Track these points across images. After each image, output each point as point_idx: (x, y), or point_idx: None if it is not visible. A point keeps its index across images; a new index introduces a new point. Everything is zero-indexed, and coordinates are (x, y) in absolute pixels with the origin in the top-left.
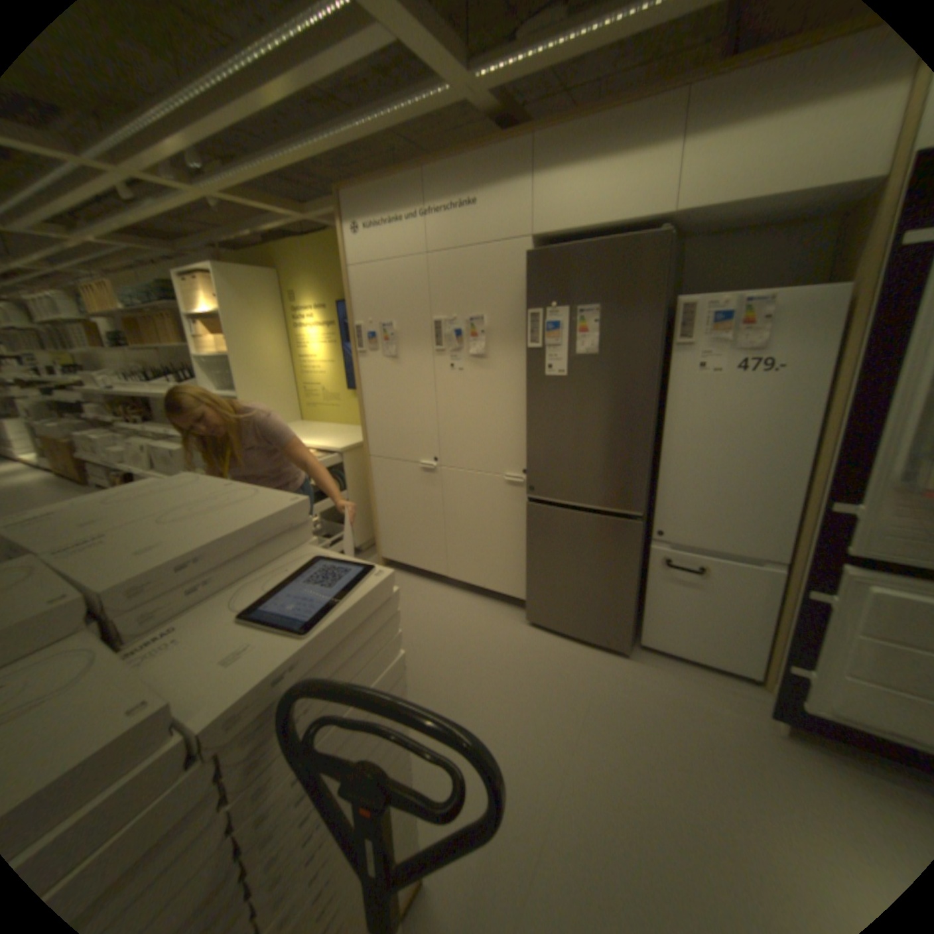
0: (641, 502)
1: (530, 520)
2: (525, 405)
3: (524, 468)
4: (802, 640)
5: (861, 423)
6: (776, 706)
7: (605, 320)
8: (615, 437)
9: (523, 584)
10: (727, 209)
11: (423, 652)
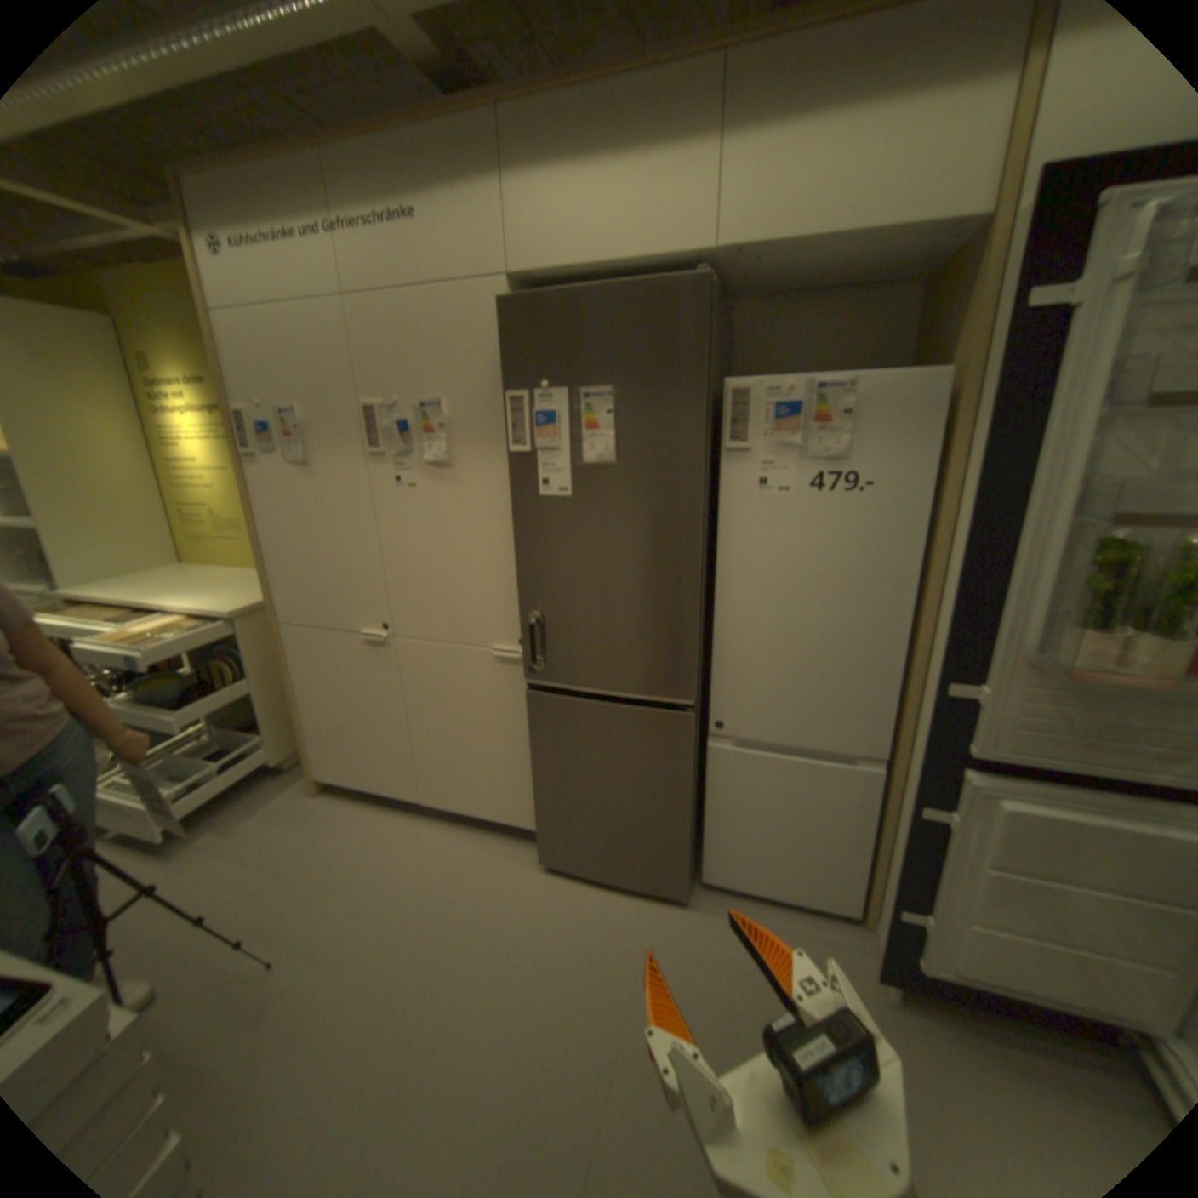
0: (691, 684)
1: (535, 716)
2: (516, 541)
3: (523, 637)
4: (915, 875)
5: (981, 568)
6: (884, 966)
7: (624, 411)
8: (649, 589)
9: (534, 809)
10: (788, 251)
11: (370, 948)
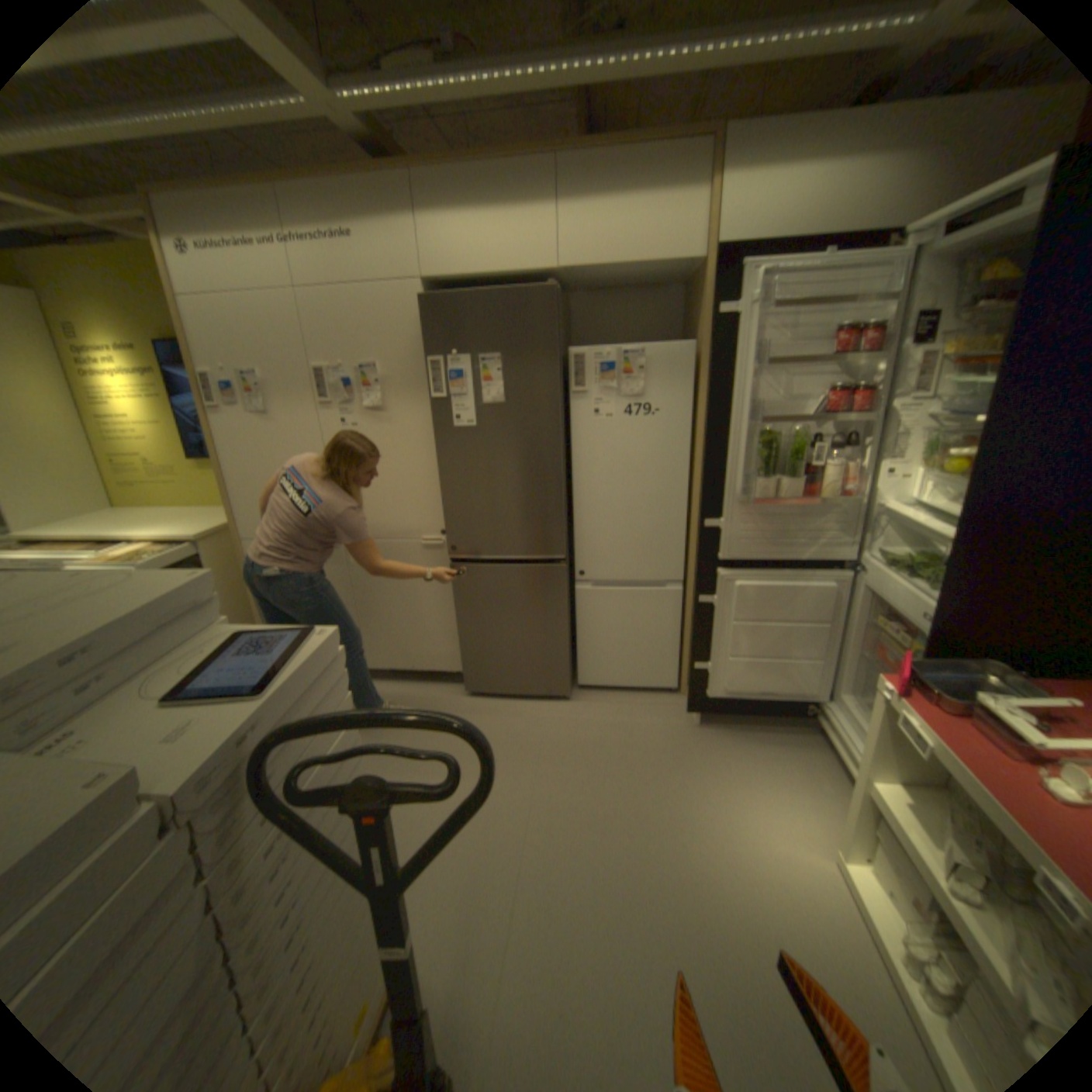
0: (562, 545)
1: (458, 582)
2: (436, 461)
3: (443, 529)
4: (698, 639)
5: (713, 453)
6: (688, 701)
7: (508, 370)
8: (531, 484)
9: (457, 655)
10: (600, 271)
11: None
